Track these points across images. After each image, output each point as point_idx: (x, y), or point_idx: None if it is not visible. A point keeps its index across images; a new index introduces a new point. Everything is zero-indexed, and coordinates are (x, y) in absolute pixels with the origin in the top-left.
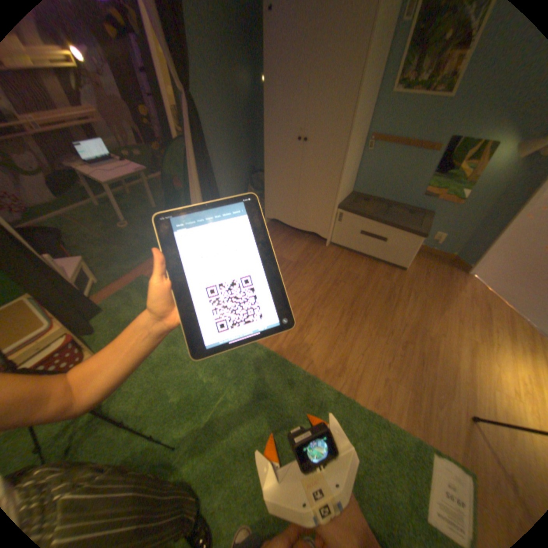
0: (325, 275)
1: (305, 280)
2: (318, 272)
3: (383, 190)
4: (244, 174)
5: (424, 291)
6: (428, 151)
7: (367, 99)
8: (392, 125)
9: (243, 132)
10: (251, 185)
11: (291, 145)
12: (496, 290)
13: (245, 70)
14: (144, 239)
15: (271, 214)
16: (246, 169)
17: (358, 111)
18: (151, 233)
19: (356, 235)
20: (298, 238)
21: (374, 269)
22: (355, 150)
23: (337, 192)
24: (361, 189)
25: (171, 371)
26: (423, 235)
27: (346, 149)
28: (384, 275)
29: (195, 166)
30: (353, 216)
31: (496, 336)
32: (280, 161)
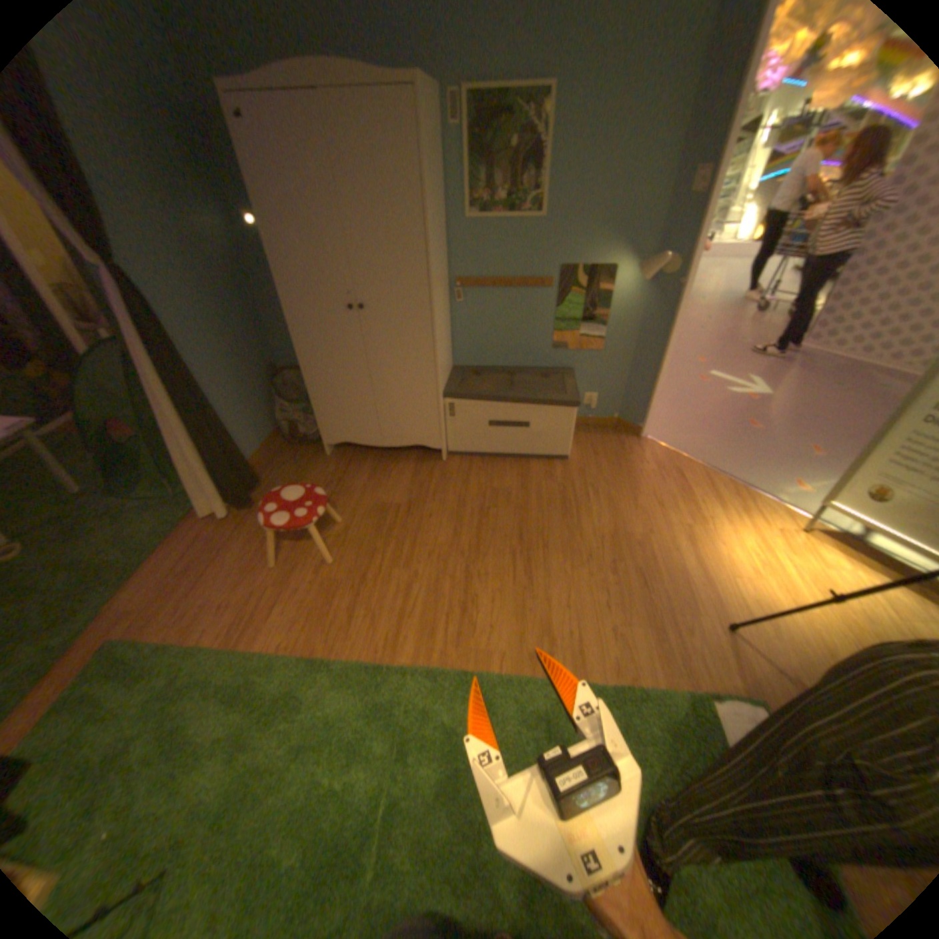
0: (461, 506)
1: (435, 526)
2: (449, 505)
3: (496, 354)
4: (260, 381)
5: (602, 480)
6: (538, 291)
7: (437, 234)
8: (478, 263)
9: (236, 310)
10: (278, 397)
11: (339, 319)
12: (677, 448)
13: (209, 209)
14: (80, 564)
15: (334, 436)
16: (260, 372)
17: (432, 253)
18: (98, 547)
19: (483, 430)
20: (395, 462)
21: (525, 471)
22: (441, 307)
23: (437, 374)
24: (464, 360)
25: (259, 805)
26: (574, 405)
27: (432, 310)
28: (543, 476)
29: (164, 392)
30: (470, 404)
31: (703, 508)
32: (326, 346)
